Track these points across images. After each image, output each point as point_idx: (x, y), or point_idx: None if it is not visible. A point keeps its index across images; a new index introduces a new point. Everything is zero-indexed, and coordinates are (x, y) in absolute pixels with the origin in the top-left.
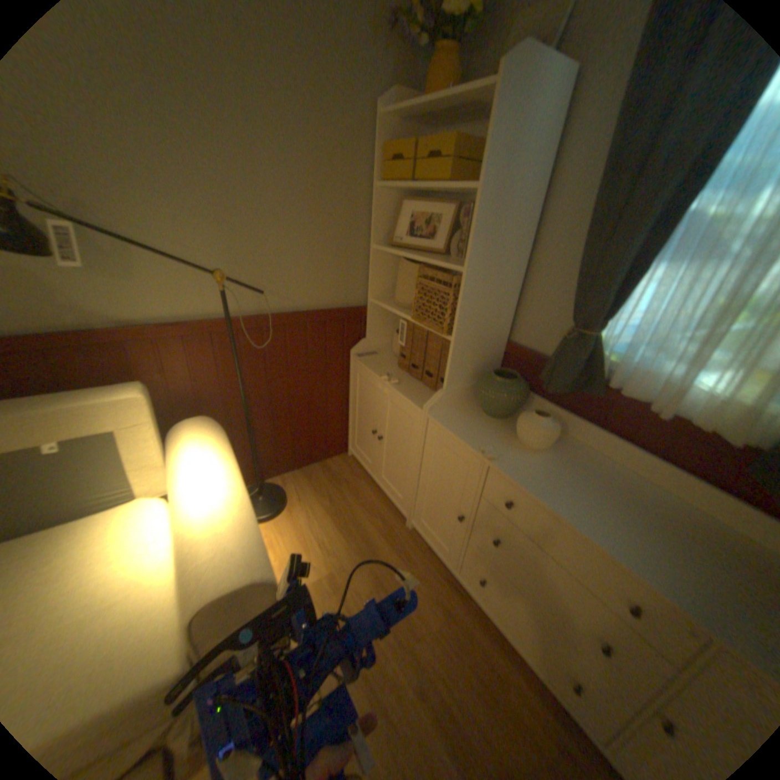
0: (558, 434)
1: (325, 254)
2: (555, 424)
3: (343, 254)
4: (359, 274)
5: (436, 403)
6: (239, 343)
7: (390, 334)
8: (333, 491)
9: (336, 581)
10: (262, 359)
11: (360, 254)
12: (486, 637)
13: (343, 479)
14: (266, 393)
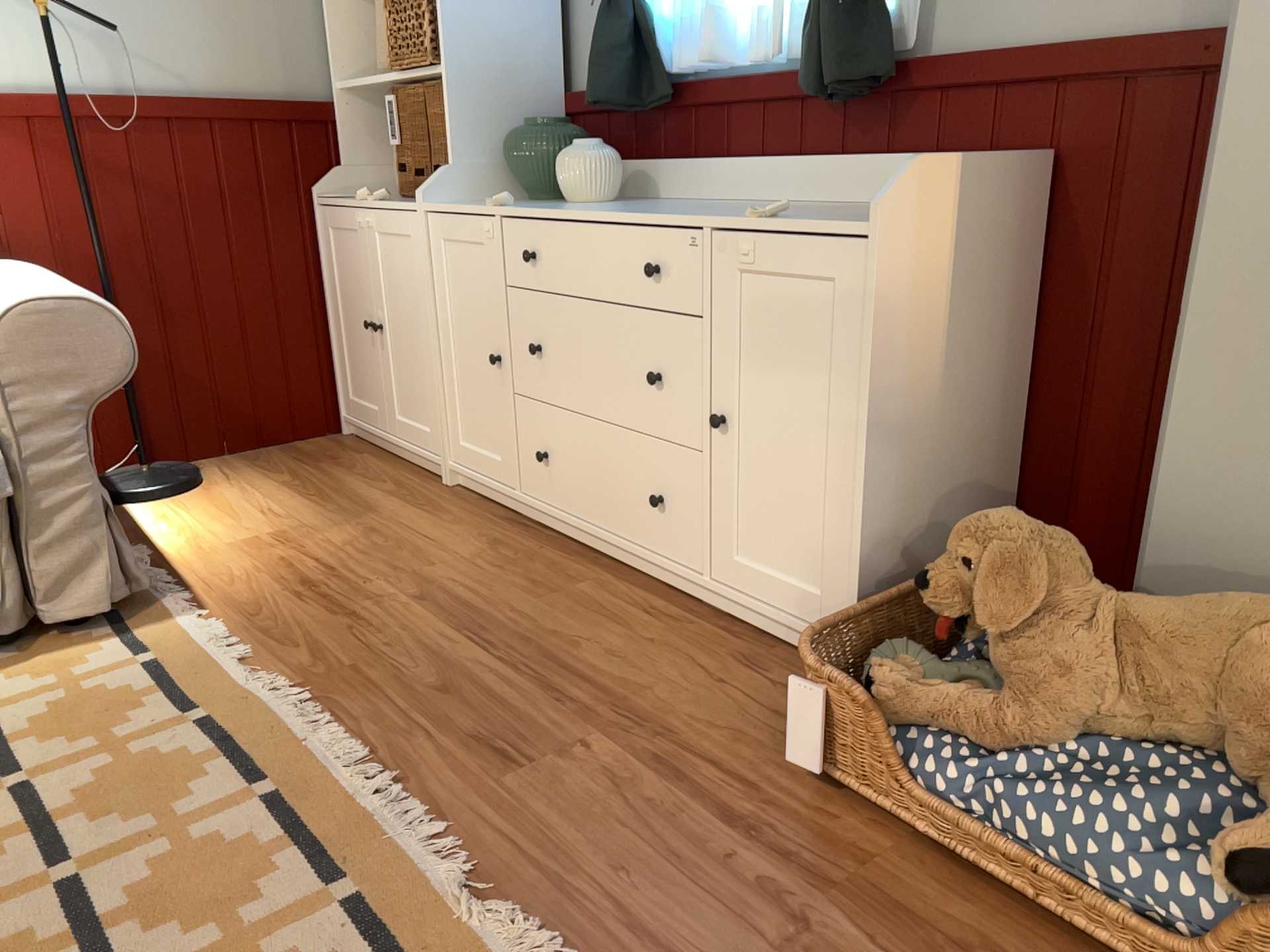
0: (606, 164)
1: (235, 0)
2: (600, 150)
3: (271, 4)
4: (309, 44)
5: (434, 187)
6: (85, 151)
7: (391, 166)
8: (300, 468)
9: (286, 536)
10: (132, 189)
11: (305, 7)
12: (556, 553)
13: (325, 457)
14: (145, 263)
